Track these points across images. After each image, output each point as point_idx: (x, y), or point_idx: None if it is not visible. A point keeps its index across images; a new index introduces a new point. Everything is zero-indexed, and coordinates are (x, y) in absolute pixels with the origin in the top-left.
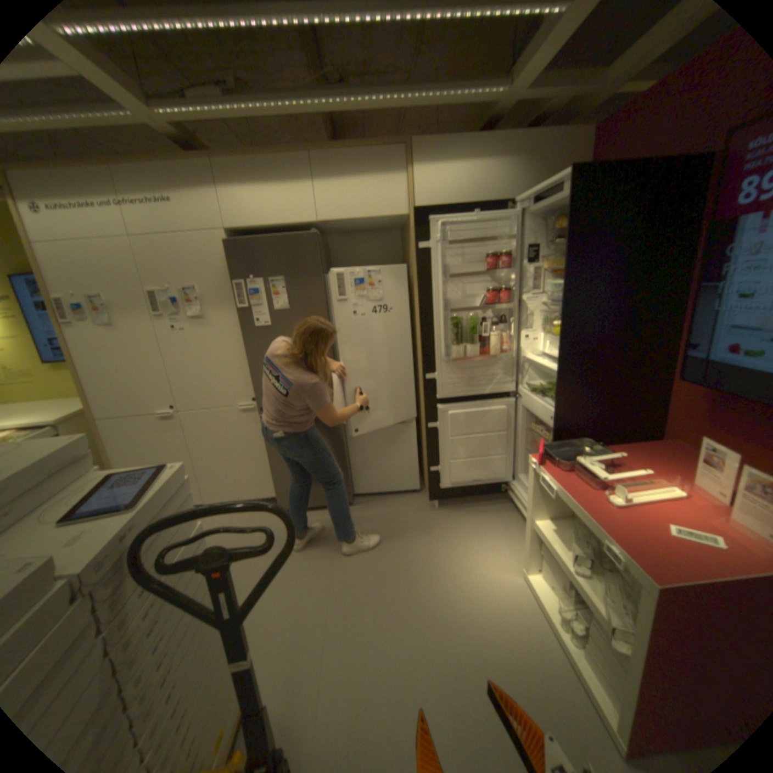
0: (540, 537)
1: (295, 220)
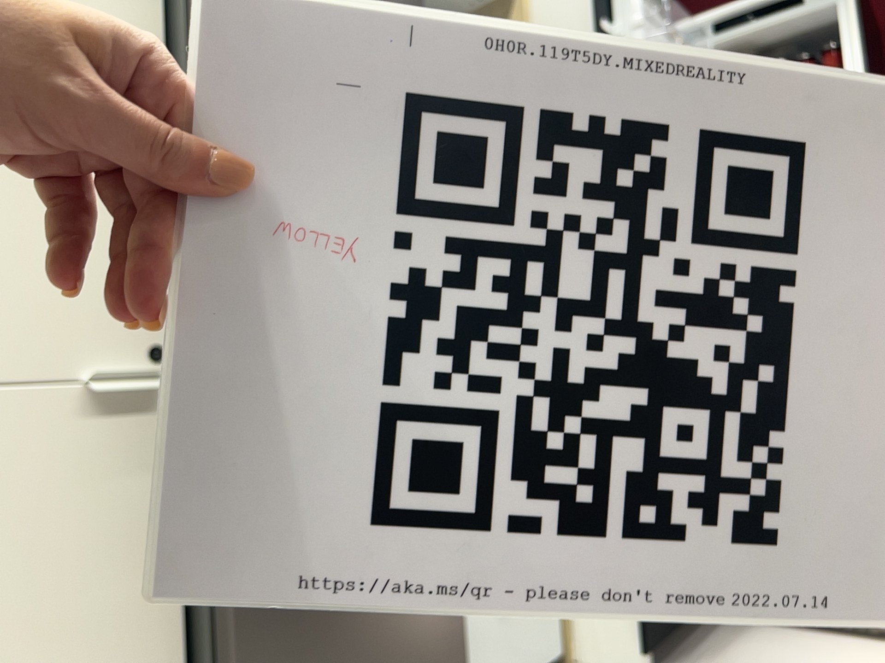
0: None
1: None
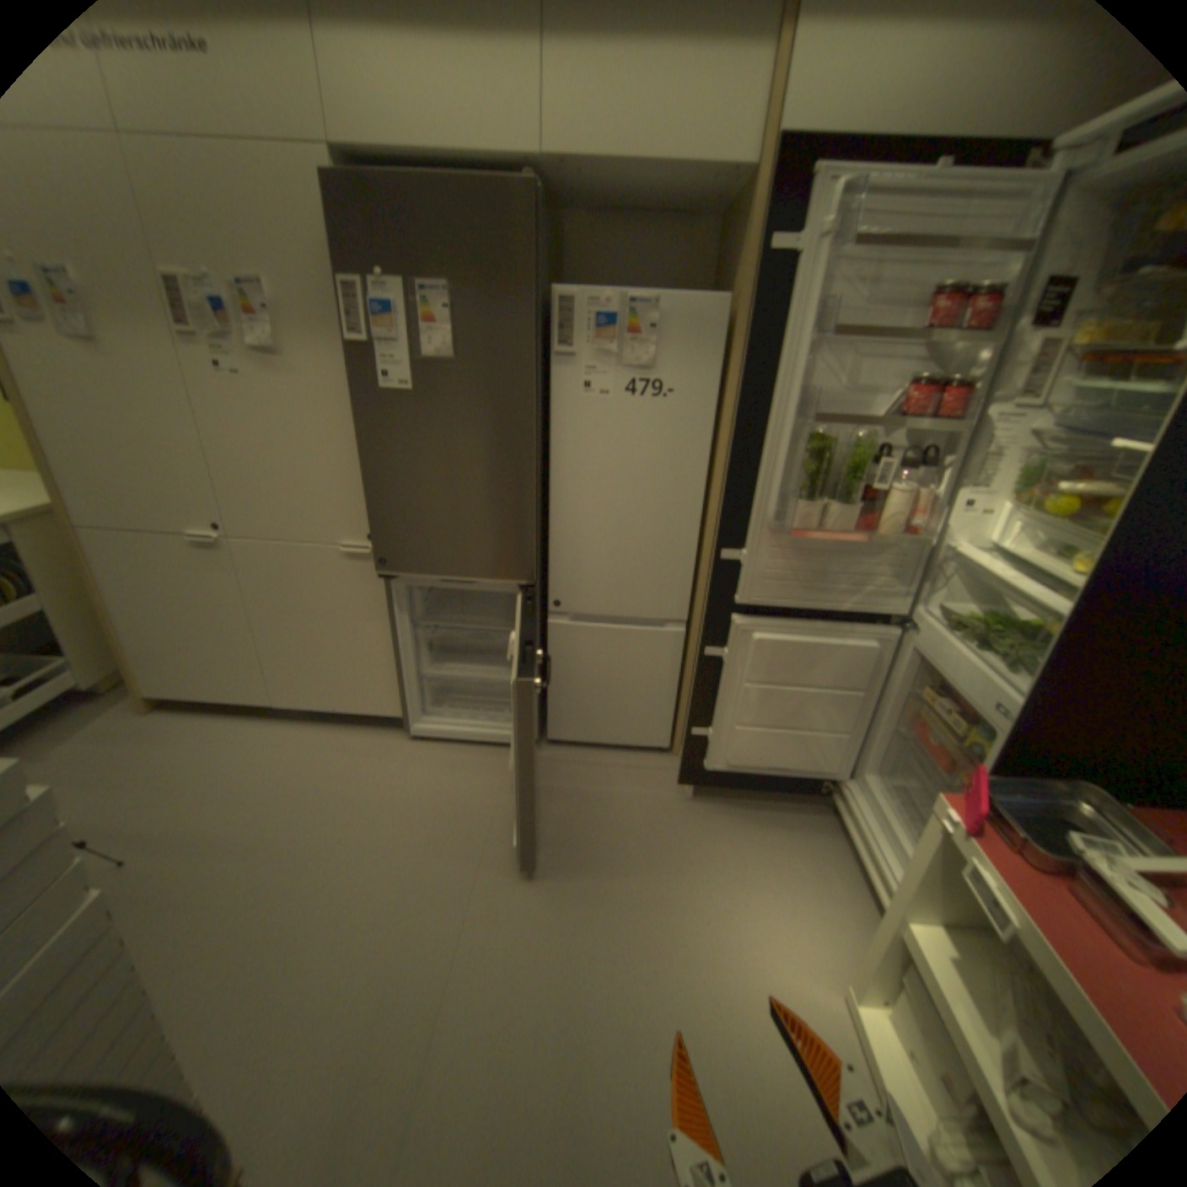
0: (915, 962)
1: (490, 145)
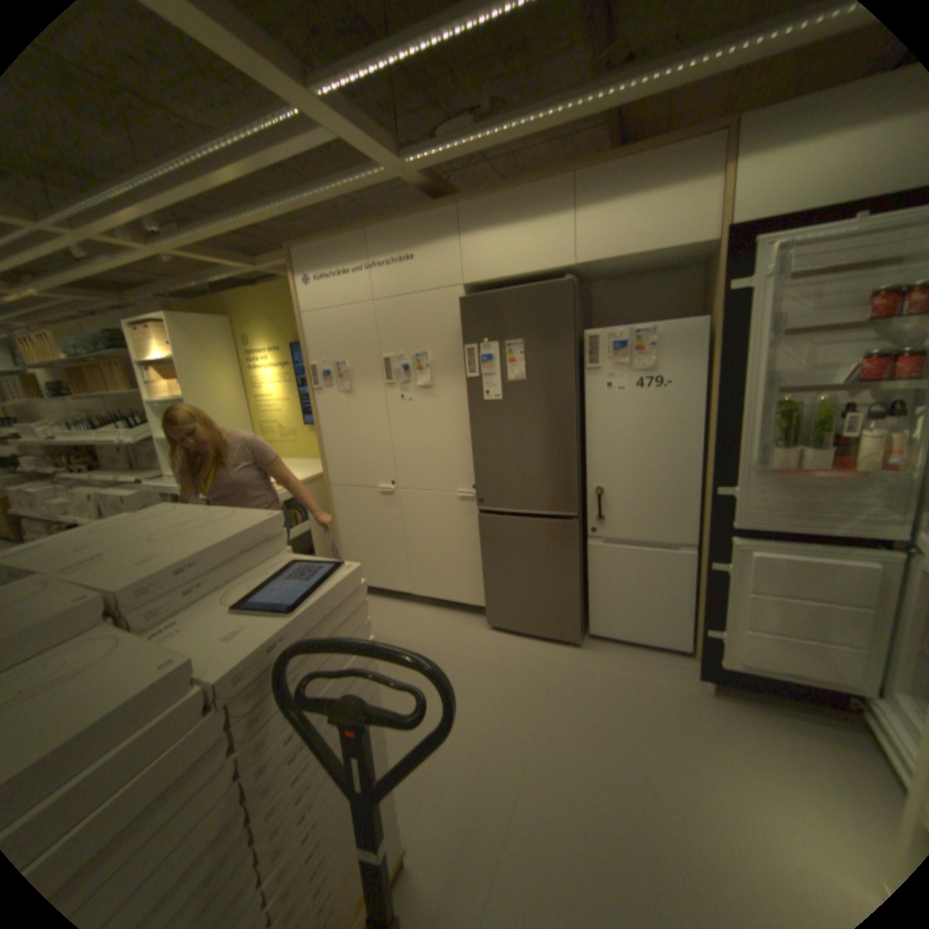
0: None
1: (547, 266)
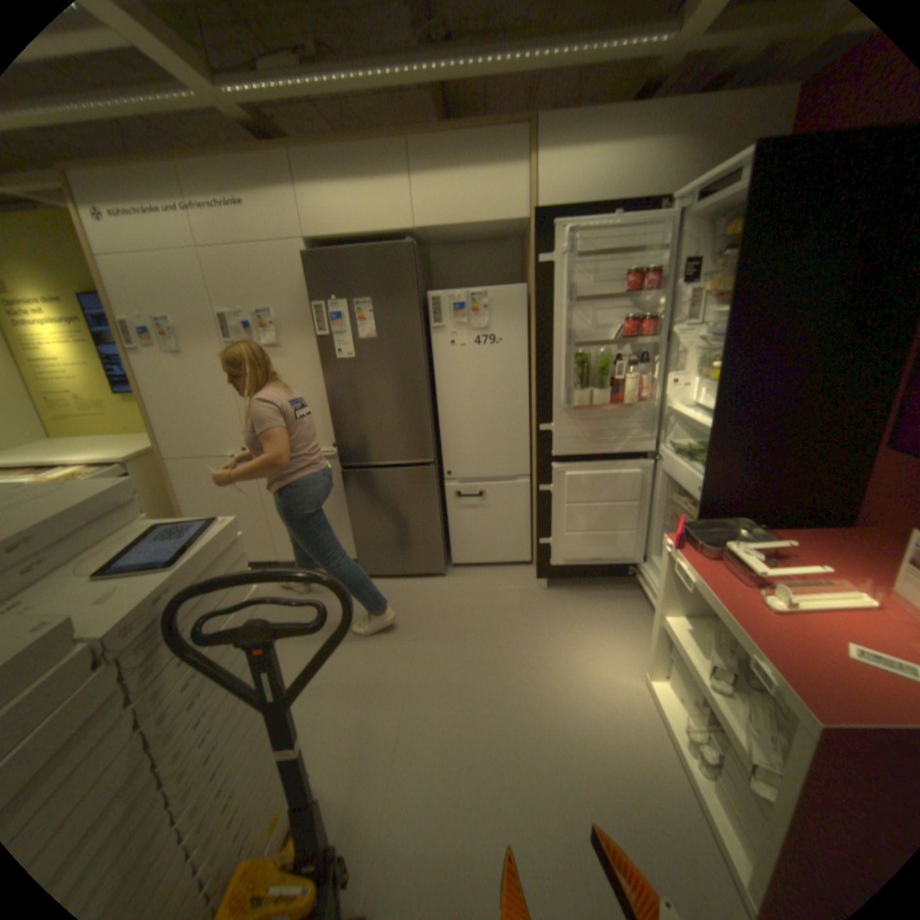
0: (671, 638)
1: (387, 227)
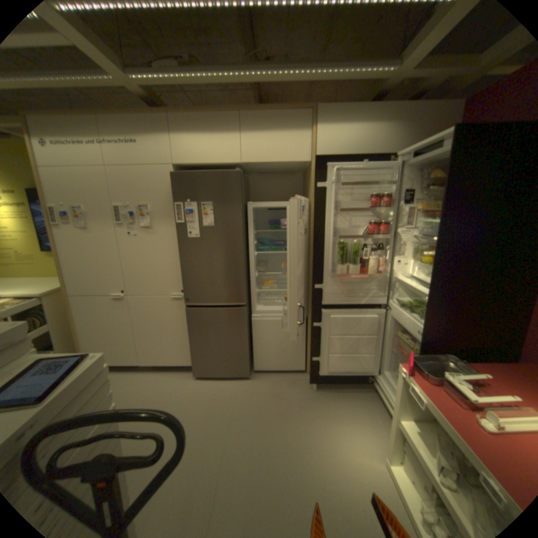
0: (405, 437)
1: (225, 161)
